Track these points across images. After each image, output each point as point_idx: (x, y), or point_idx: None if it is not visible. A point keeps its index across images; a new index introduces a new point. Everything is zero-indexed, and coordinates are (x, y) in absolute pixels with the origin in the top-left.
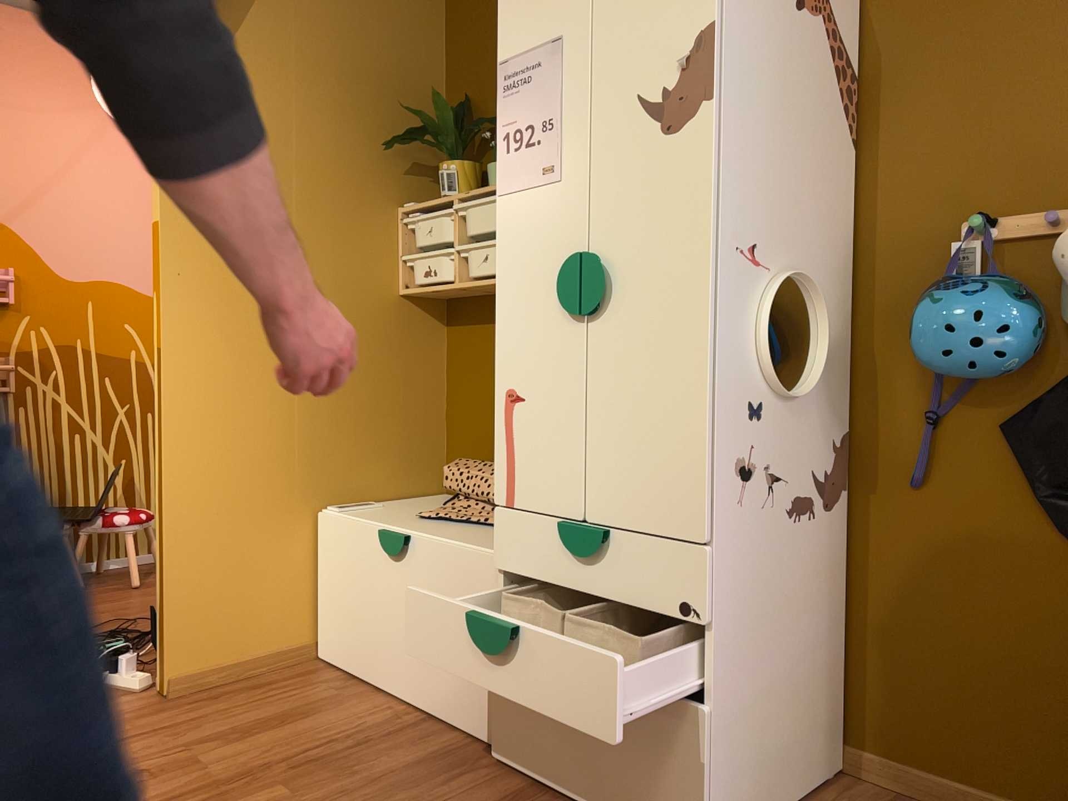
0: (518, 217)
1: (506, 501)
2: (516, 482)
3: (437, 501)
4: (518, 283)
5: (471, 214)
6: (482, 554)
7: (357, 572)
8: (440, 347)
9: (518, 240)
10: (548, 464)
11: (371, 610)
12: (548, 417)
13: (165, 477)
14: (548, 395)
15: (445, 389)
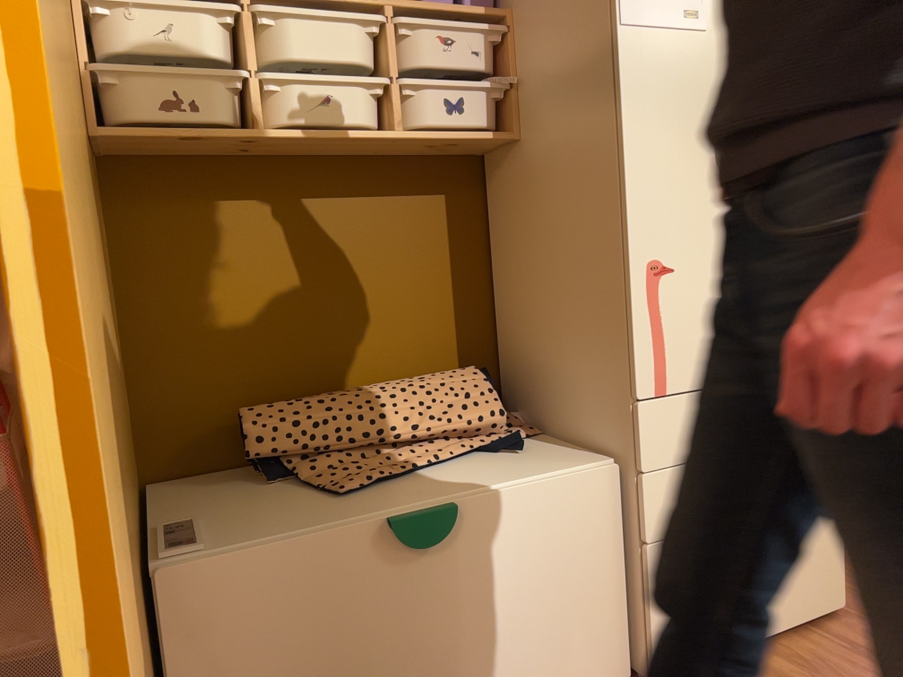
0: (653, 60)
1: (657, 390)
2: (670, 364)
3: (203, 487)
4: (657, 137)
5: (283, 28)
6: (585, 472)
7: (319, 622)
8: (108, 240)
9: (655, 86)
10: (708, 334)
11: (365, 663)
12: (706, 286)
13: (105, 626)
14: (705, 262)
15: (118, 312)
